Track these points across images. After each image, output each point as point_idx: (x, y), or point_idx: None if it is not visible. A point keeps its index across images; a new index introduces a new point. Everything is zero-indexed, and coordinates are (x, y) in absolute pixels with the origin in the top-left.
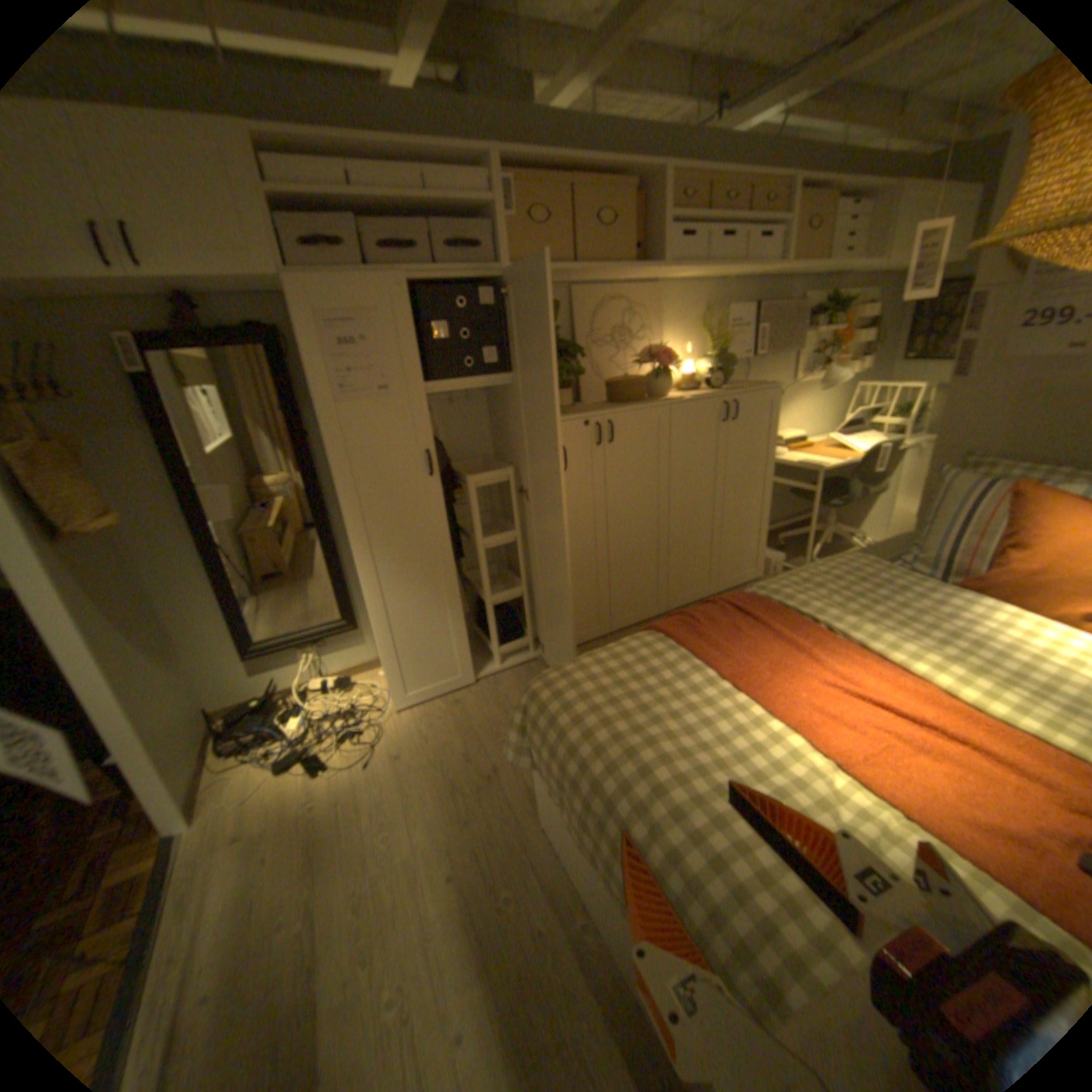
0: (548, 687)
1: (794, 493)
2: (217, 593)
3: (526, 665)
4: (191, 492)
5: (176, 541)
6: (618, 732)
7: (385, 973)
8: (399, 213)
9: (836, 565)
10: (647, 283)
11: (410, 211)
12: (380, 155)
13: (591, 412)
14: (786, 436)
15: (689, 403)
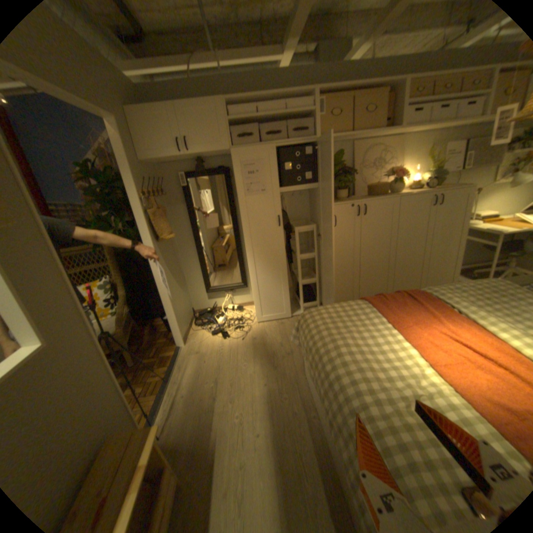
0: (310, 314)
1: (490, 248)
2: (201, 266)
3: None
4: (197, 228)
5: (191, 246)
6: (331, 333)
7: (237, 407)
8: (277, 119)
9: (482, 283)
10: (397, 136)
11: (281, 118)
12: (271, 98)
13: (356, 200)
14: (484, 214)
15: (412, 196)
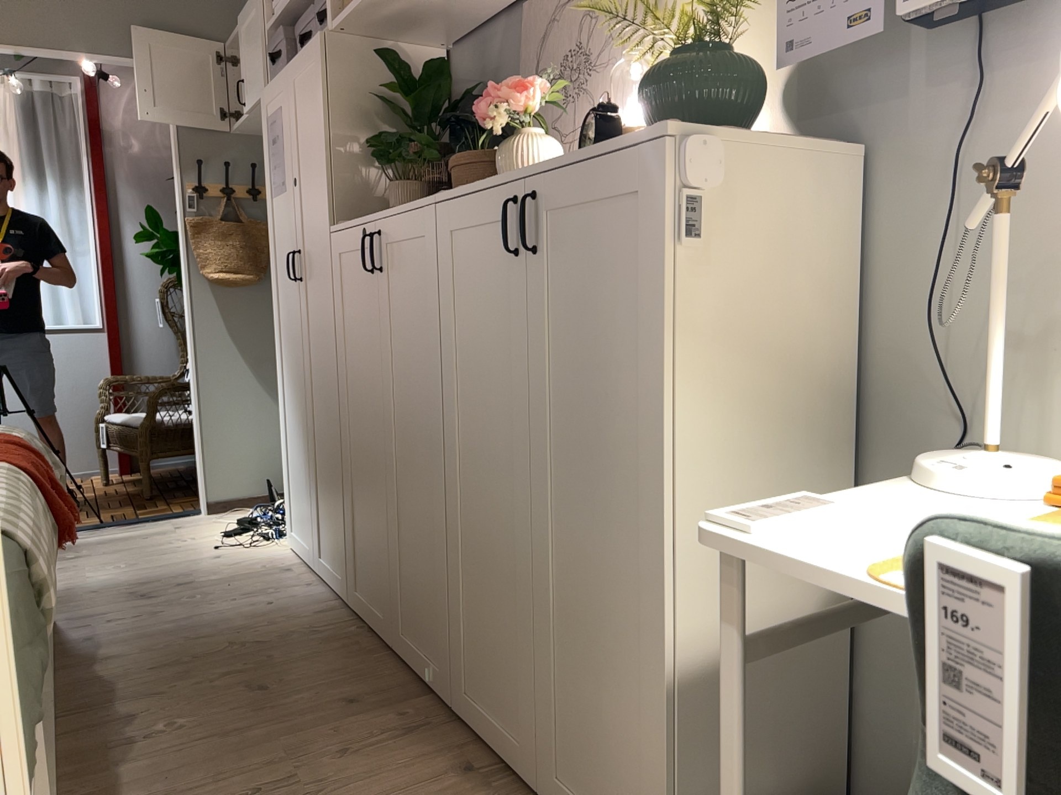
0: None
1: None
2: None
3: (337, 598)
4: None
5: None
6: None
7: None
8: None
9: None
10: None
11: None
12: None
13: (372, 215)
14: None
15: (460, 199)
